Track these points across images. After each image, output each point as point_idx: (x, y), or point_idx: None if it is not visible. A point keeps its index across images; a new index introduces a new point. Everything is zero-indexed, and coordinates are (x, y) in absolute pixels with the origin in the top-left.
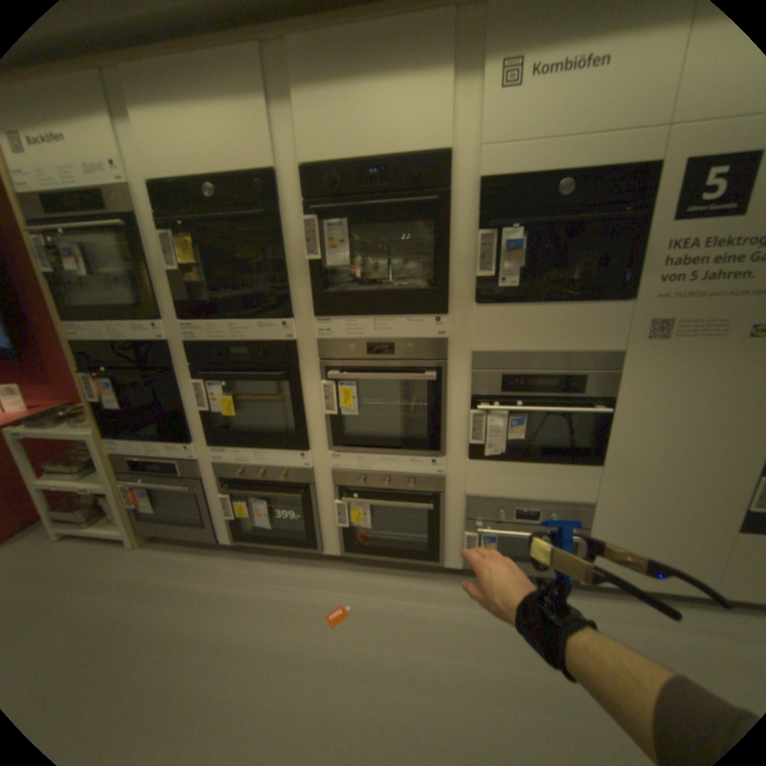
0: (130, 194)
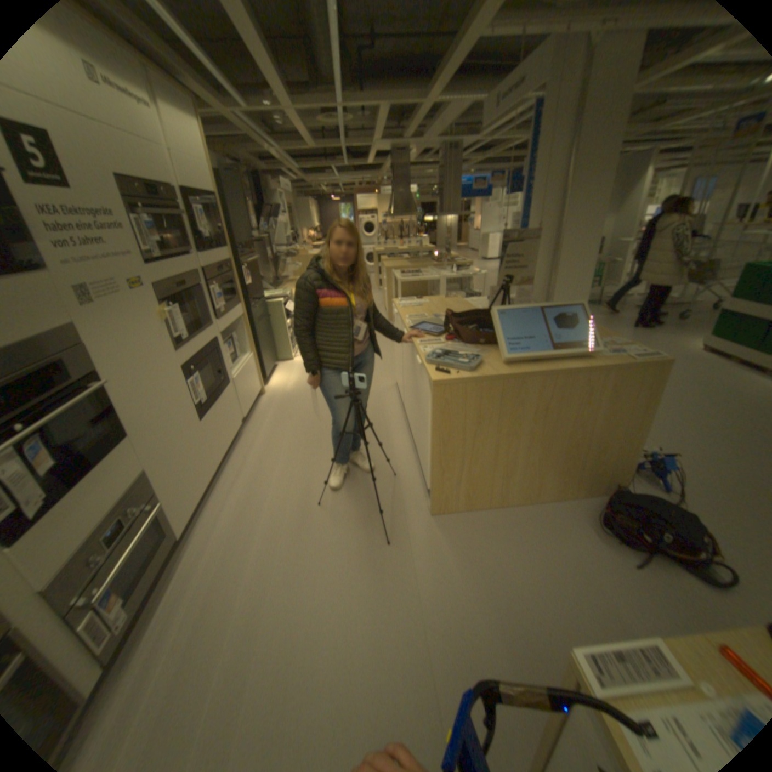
0: None
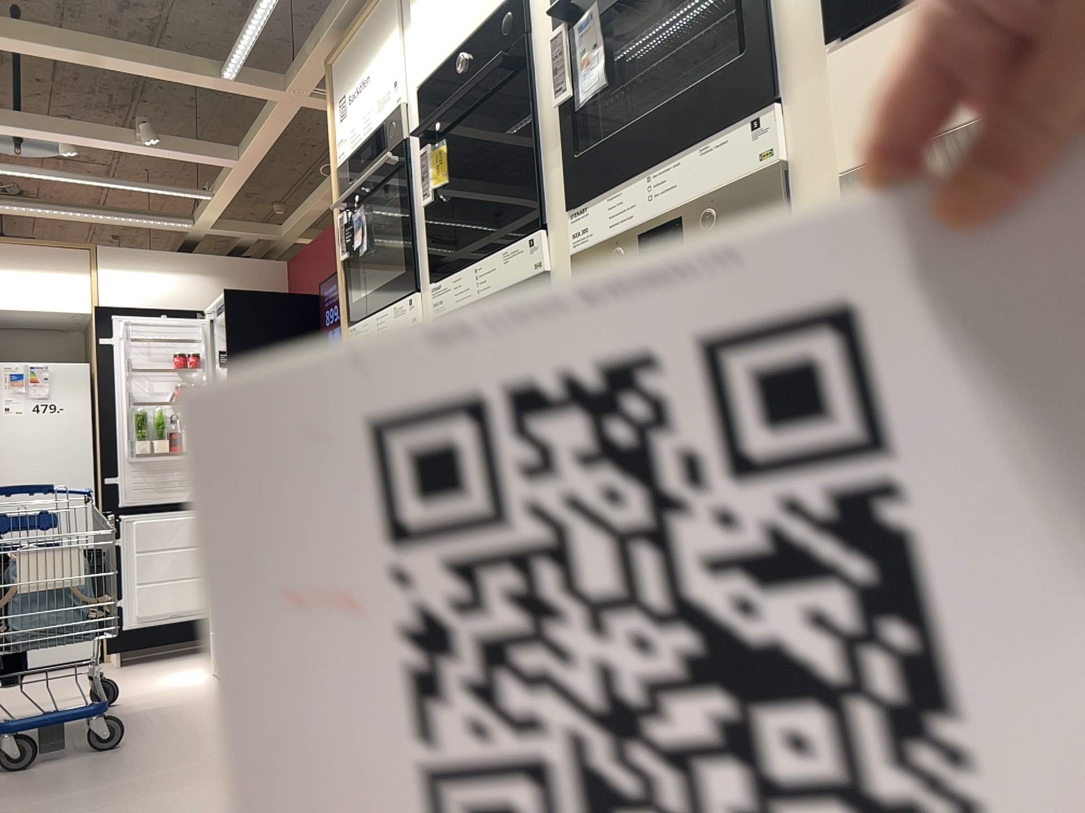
0: (406, 116)
